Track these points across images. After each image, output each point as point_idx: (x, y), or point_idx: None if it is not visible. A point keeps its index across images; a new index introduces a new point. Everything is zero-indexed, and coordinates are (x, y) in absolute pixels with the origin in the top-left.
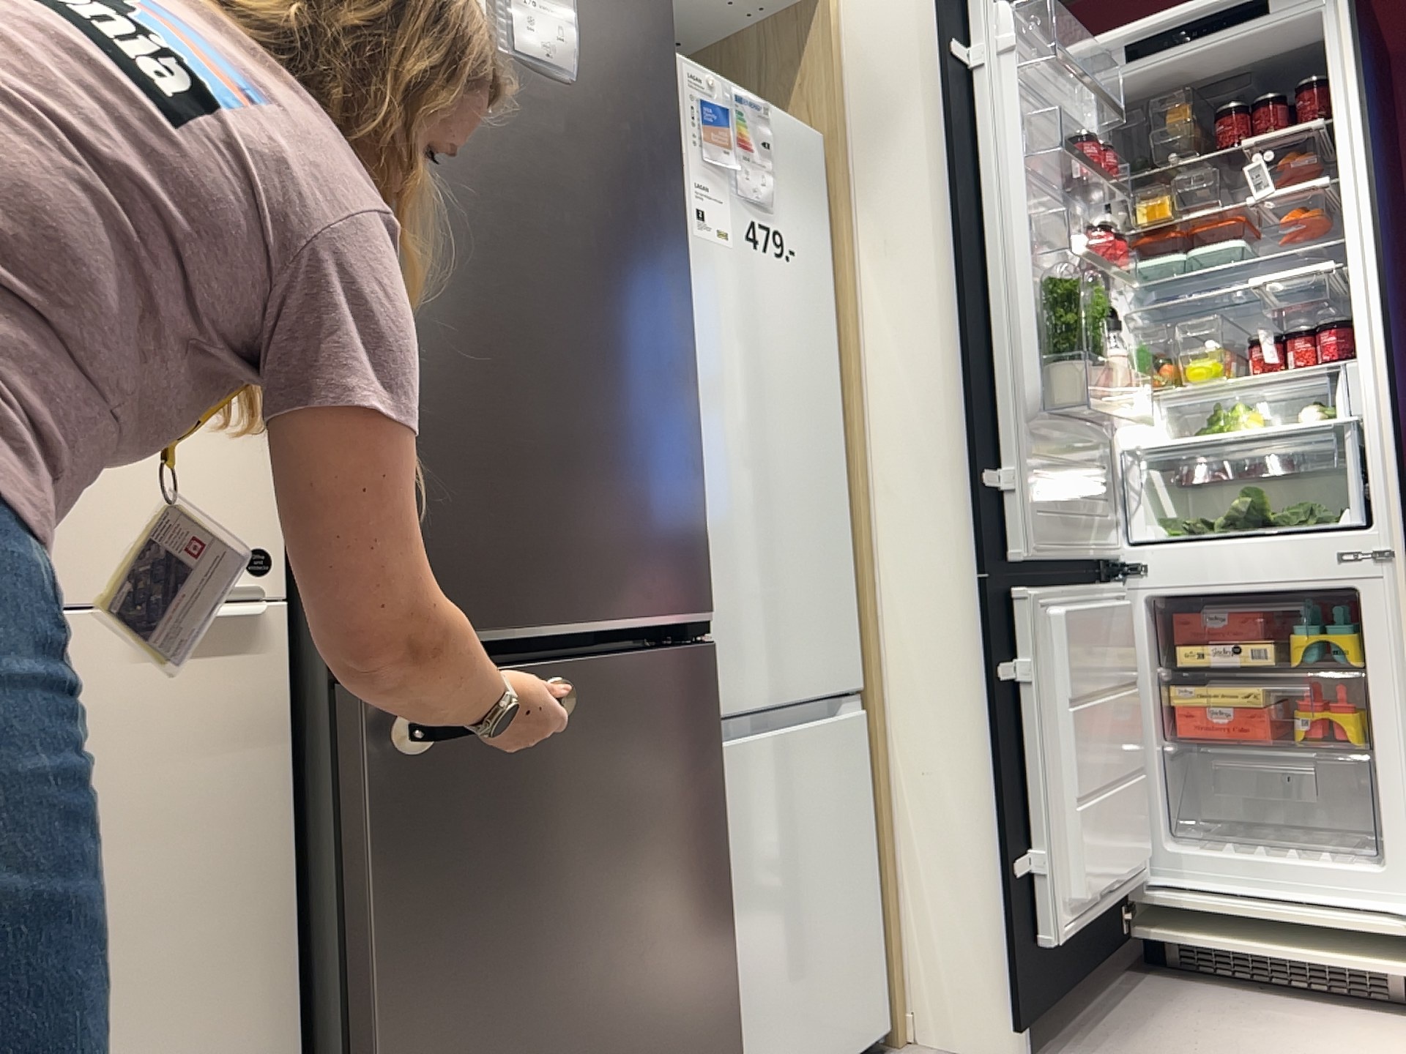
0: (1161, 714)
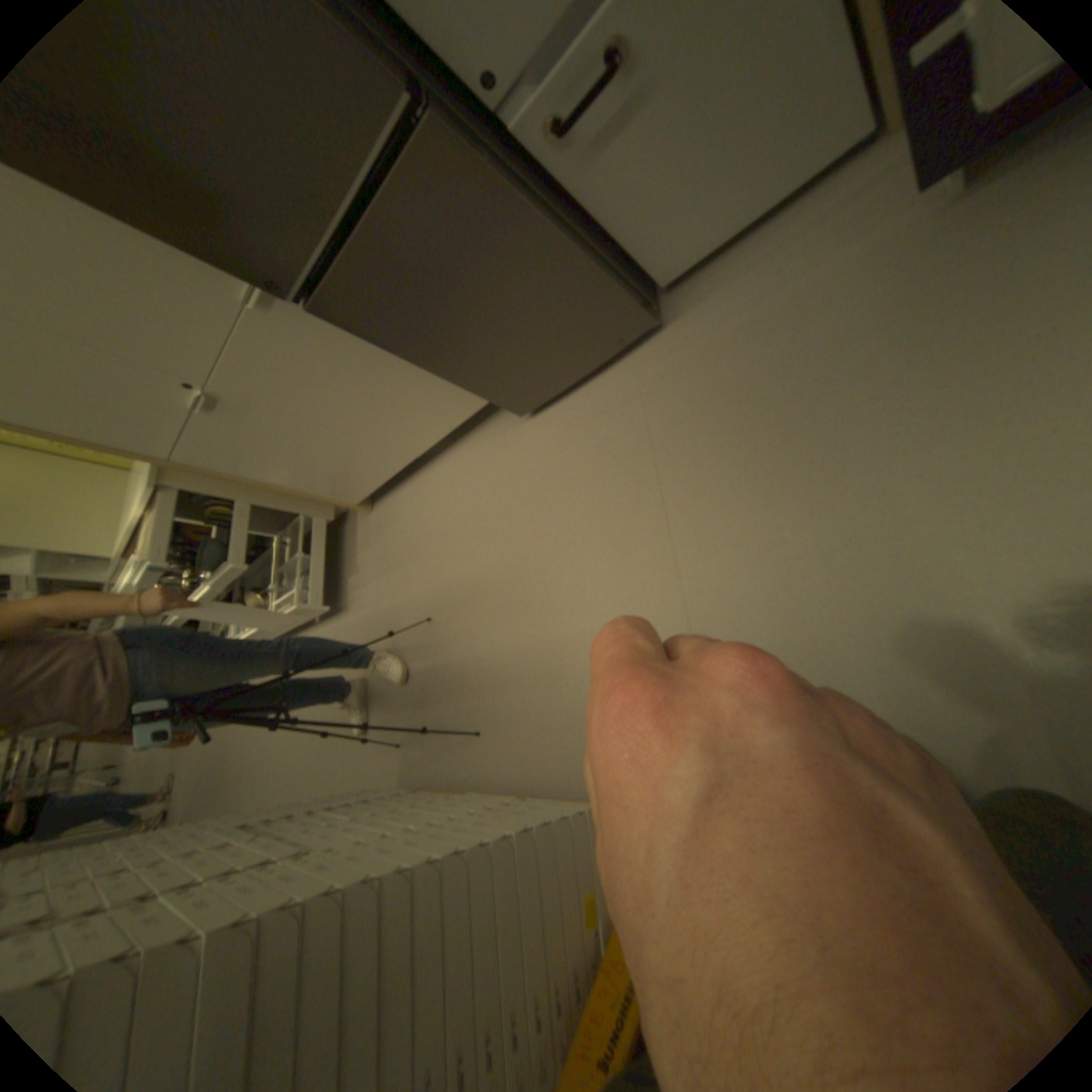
0: None
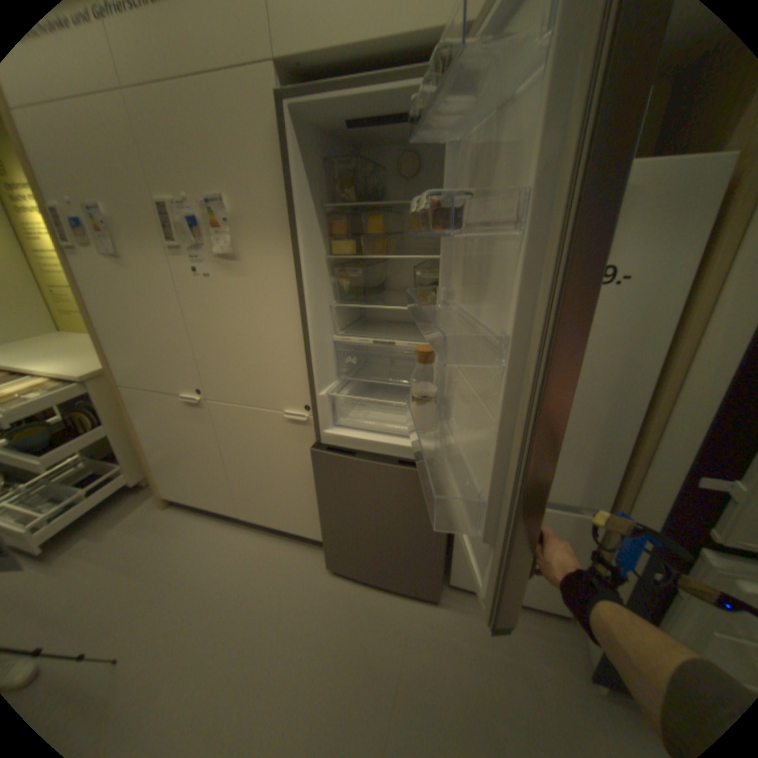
0: None
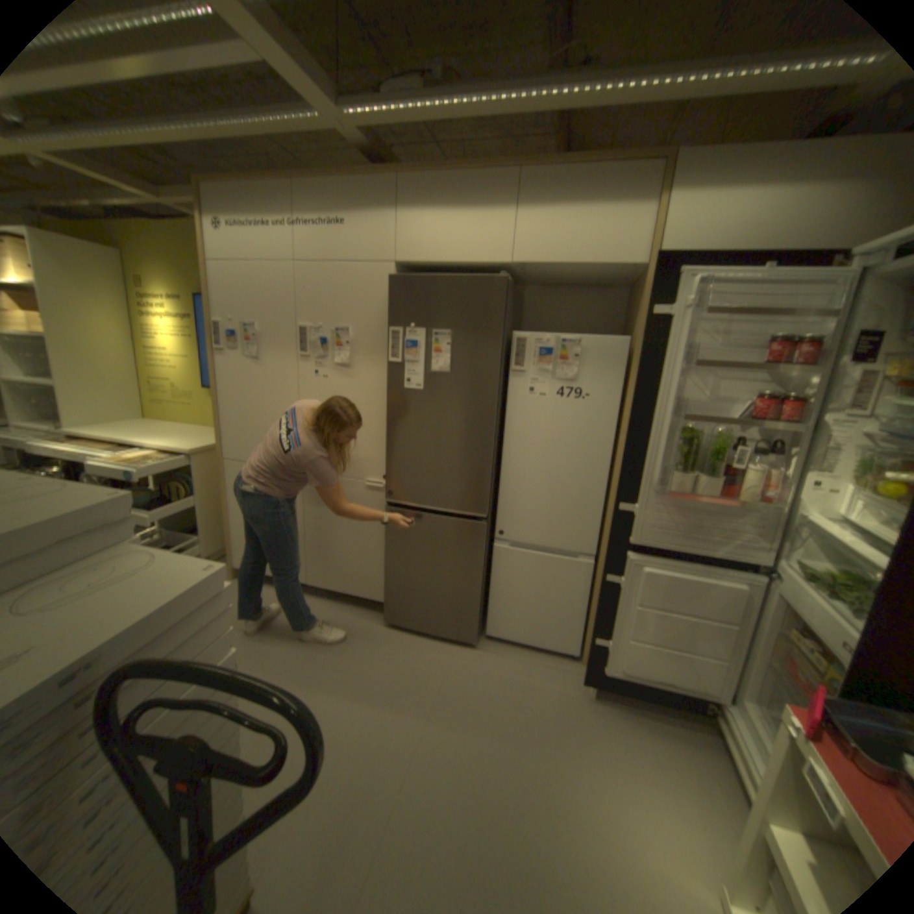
0: (774, 652)
